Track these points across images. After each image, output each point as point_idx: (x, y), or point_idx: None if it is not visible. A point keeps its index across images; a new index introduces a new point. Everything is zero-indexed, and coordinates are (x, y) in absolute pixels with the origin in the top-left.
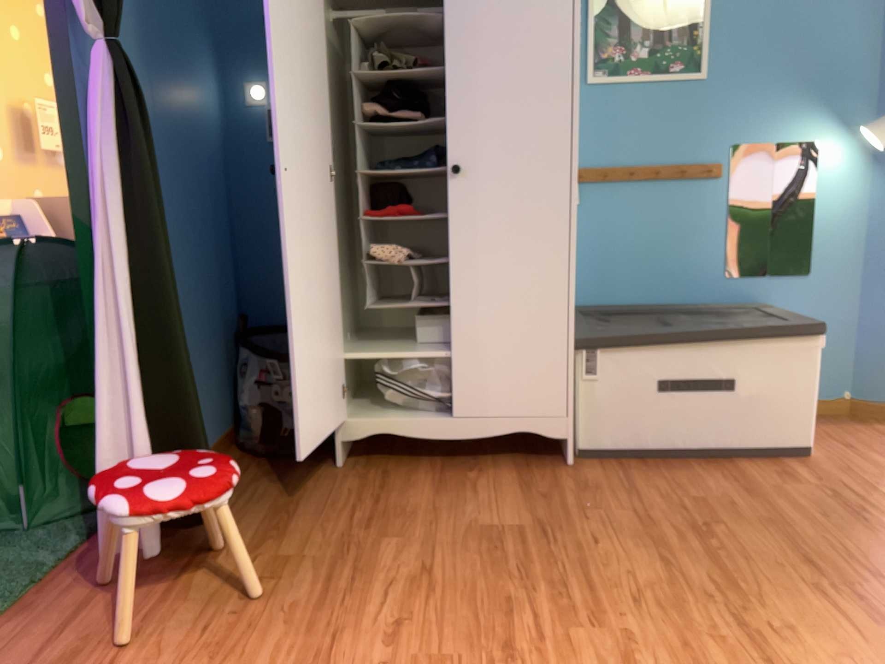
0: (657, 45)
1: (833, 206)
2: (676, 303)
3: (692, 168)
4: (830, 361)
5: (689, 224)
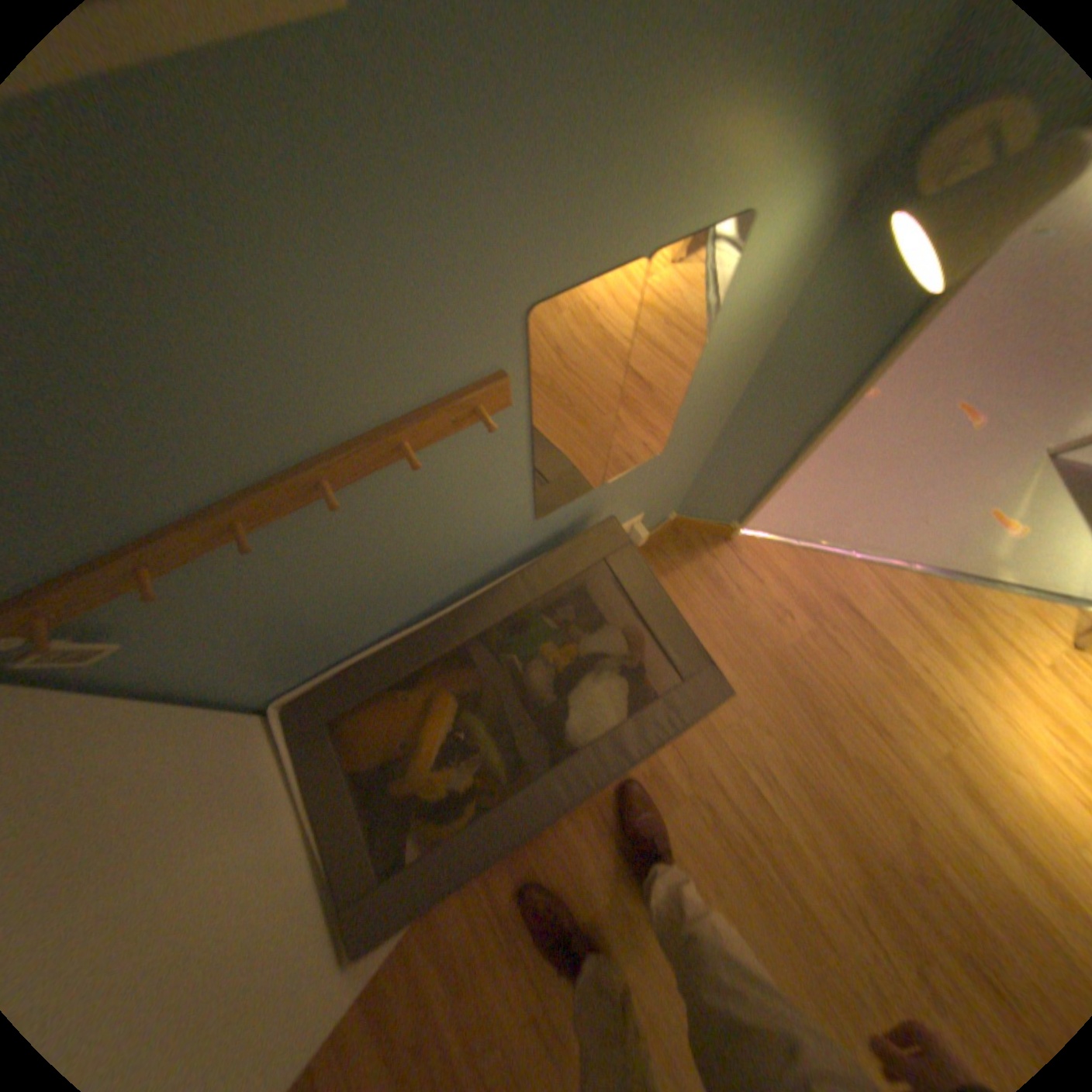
0: None
1: (726, 342)
2: (460, 583)
3: (418, 418)
4: (659, 504)
5: (448, 502)
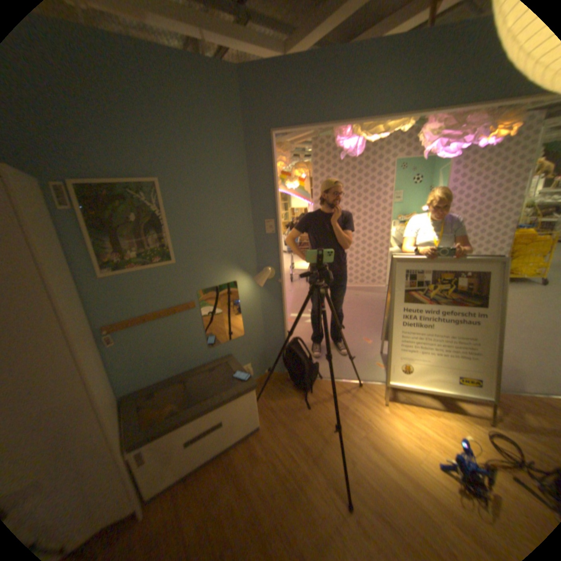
0: (141, 250)
1: (247, 305)
2: (187, 369)
3: (179, 307)
4: (257, 363)
5: (184, 332)
